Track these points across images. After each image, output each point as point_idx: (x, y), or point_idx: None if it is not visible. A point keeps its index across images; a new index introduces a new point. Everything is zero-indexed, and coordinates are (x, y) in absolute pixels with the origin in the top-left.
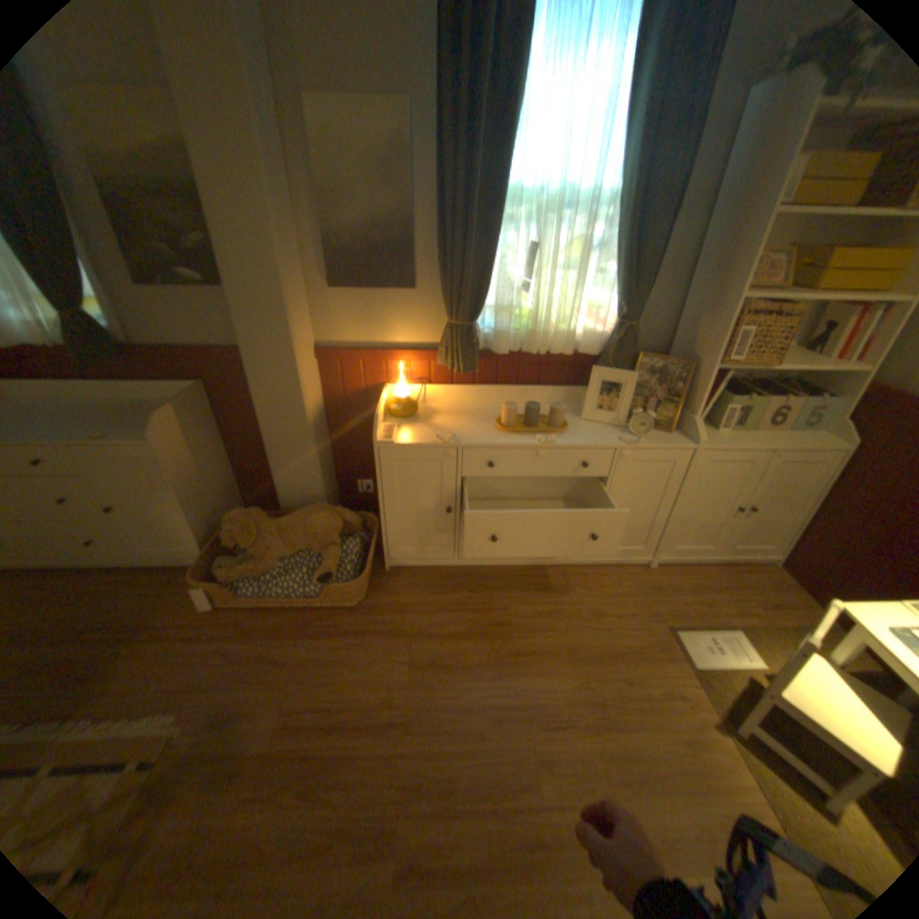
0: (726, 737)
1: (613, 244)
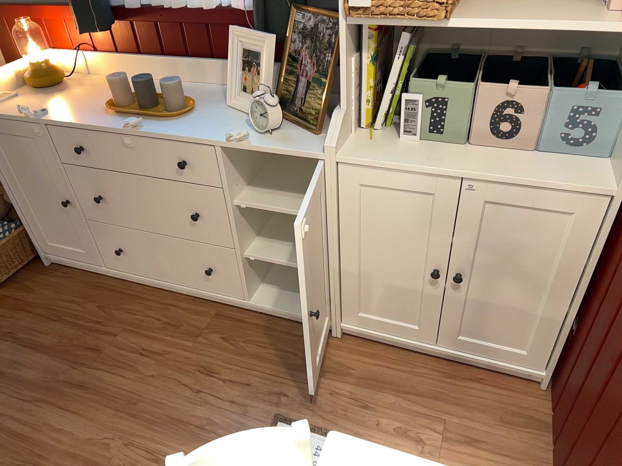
0: None
1: None
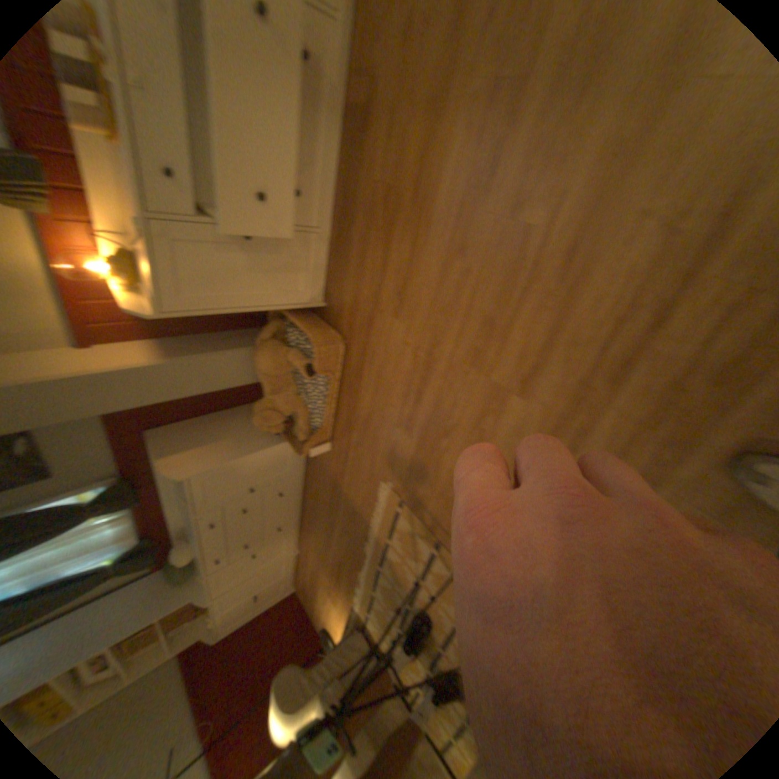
0: None
1: None
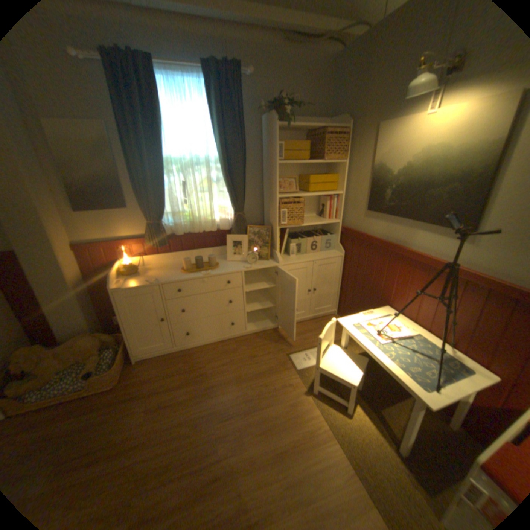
0: (308, 397)
1: (222, 179)
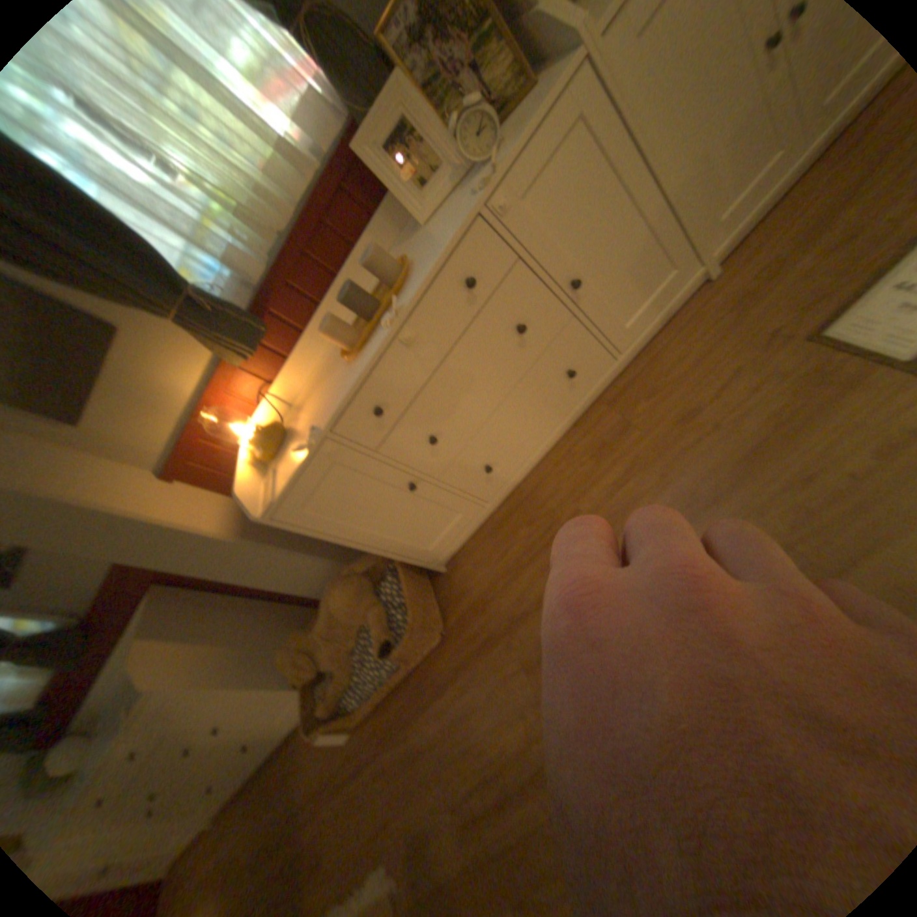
0: None
1: None
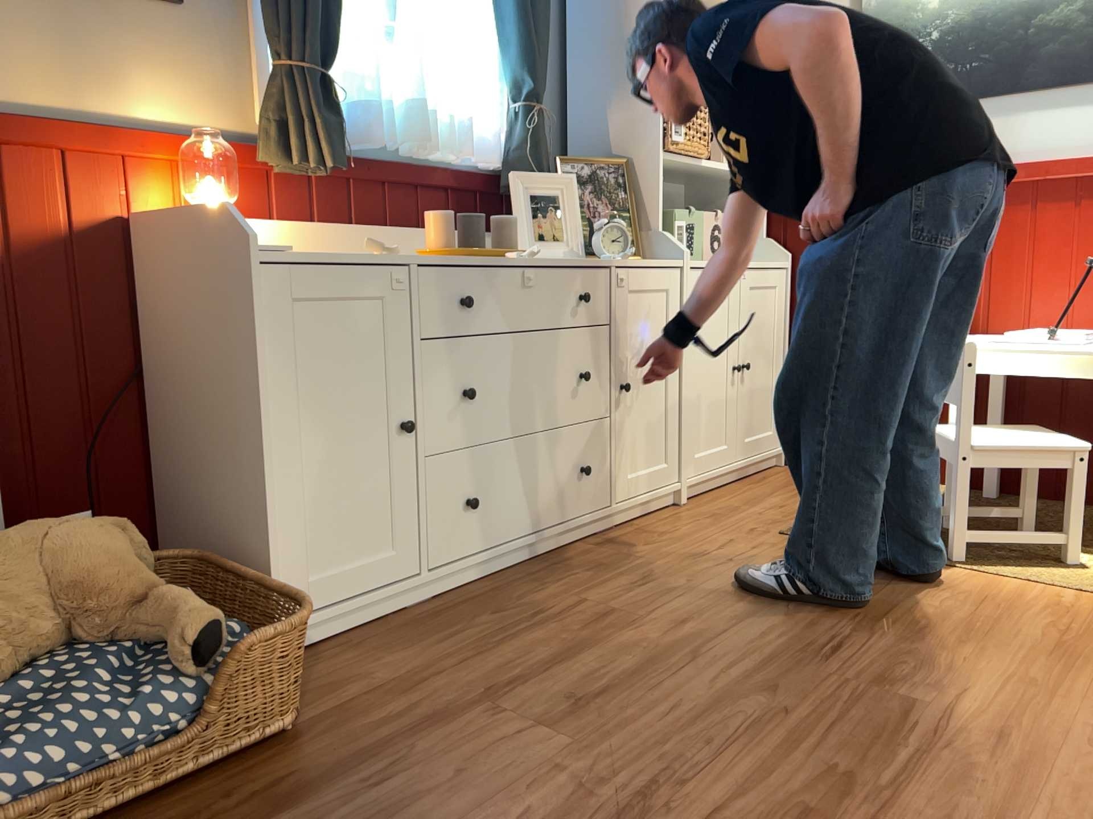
0: (950, 569)
1: None
